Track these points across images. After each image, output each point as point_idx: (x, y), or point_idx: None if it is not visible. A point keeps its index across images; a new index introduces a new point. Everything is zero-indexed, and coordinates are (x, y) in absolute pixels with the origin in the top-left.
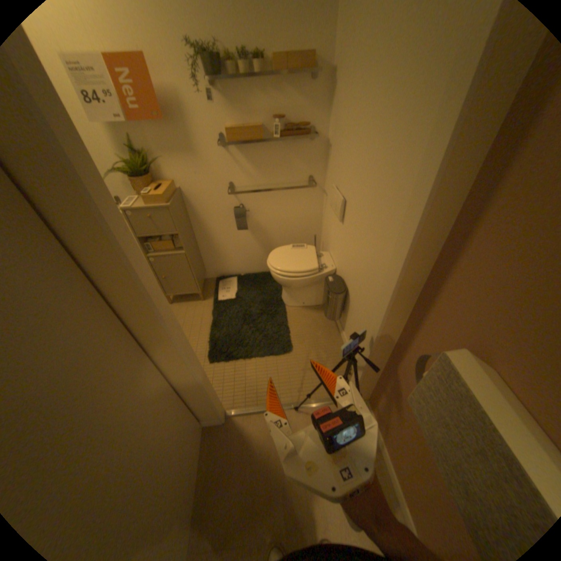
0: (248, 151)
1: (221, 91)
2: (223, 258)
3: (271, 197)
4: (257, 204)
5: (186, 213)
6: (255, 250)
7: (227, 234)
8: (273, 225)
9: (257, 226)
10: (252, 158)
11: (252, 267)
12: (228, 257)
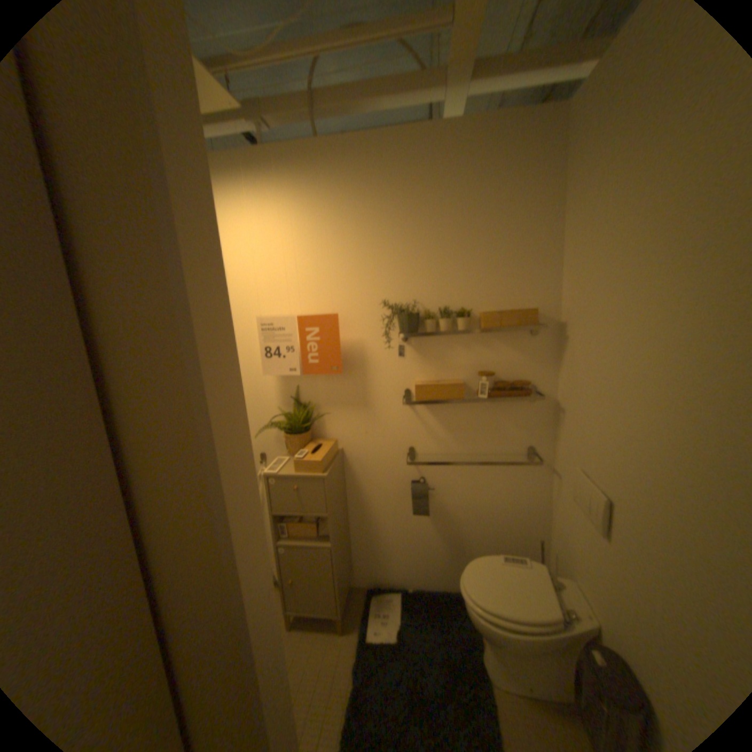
0: (440, 411)
1: (415, 347)
2: (382, 556)
3: (469, 472)
4: (446, 480)
5: (343, 483)
6: (436, 551)
7: (396, 519)
8: (469, 514)
9: (442, 512)
10: (445, 420)
11: (428, 580)
12: (391, 556)
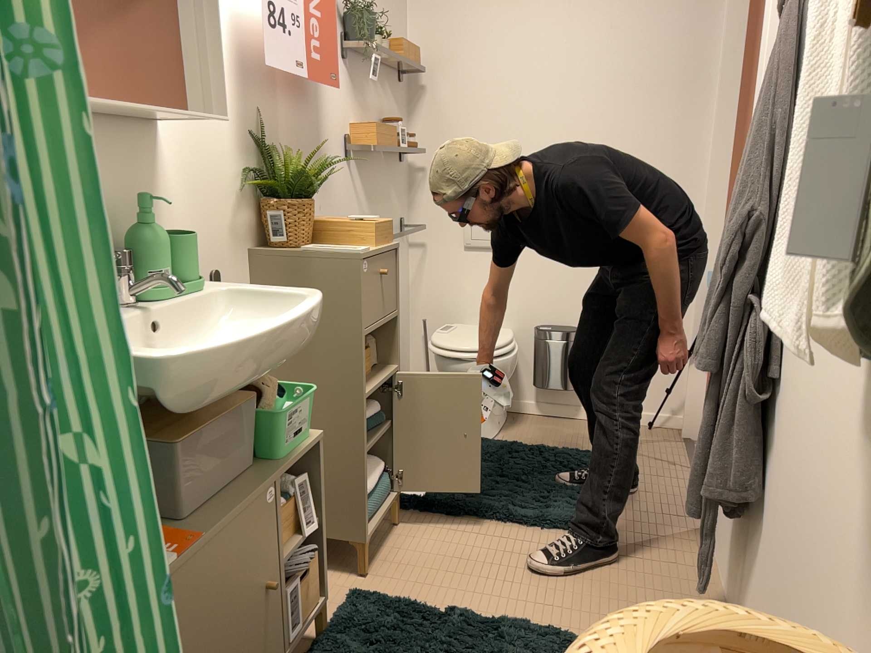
0: (365, 174)
1: (351, 75)
2: None
3: None
4: None
5: None
6: None
7: None
8: None
9: None
10: (368, 187)
11: None
12: None
